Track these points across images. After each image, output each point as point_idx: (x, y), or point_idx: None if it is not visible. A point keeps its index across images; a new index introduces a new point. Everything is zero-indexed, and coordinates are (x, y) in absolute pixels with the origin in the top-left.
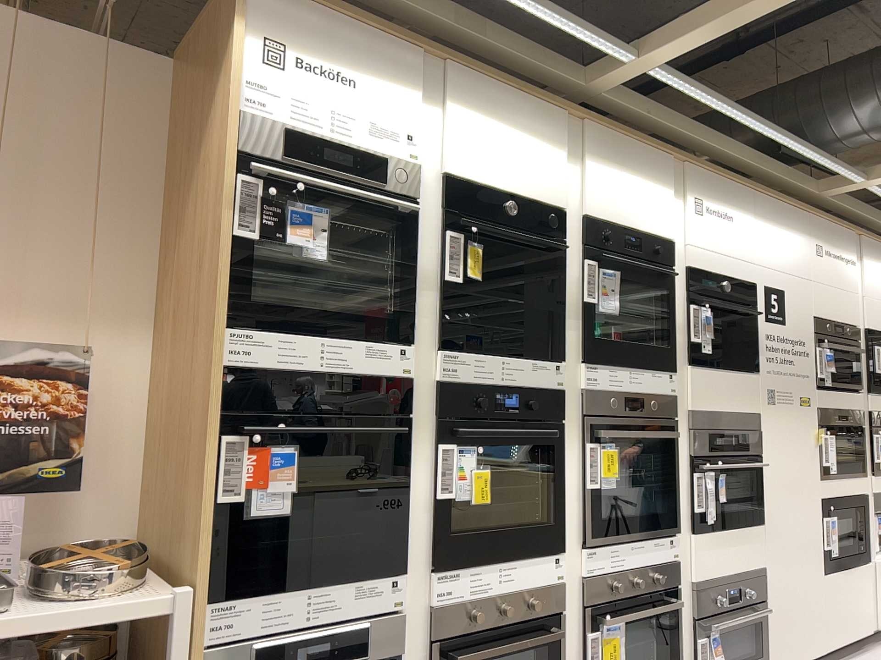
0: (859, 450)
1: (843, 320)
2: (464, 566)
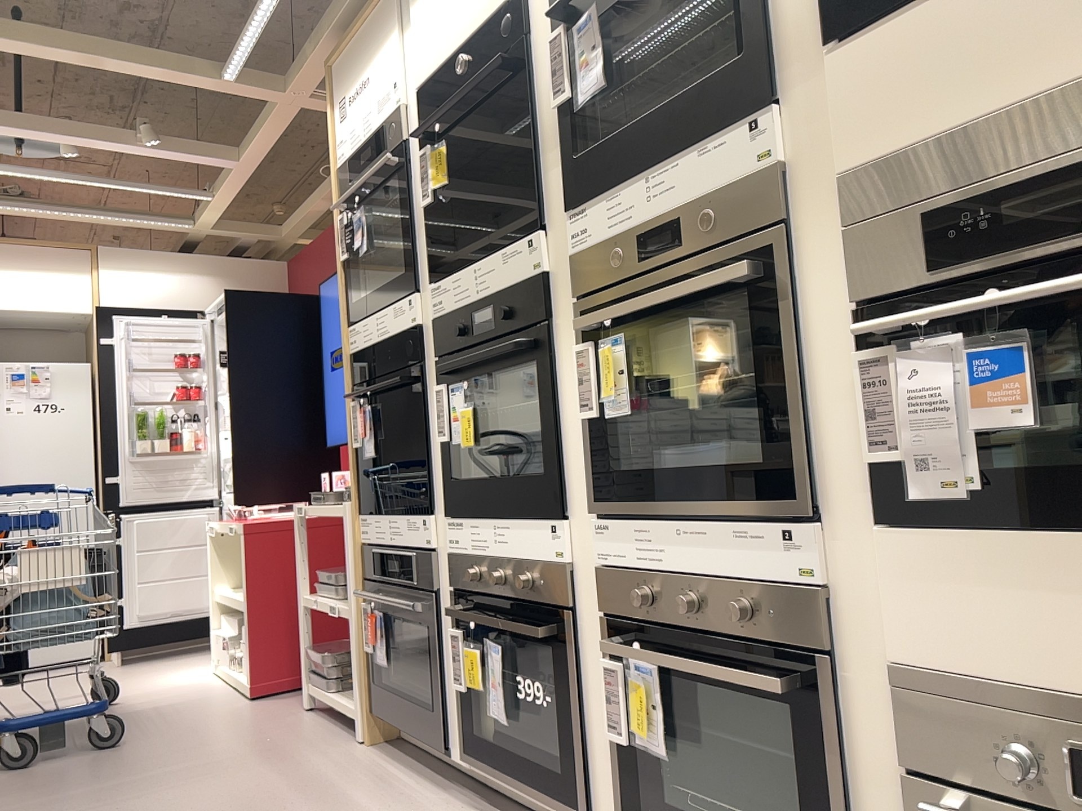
0: None
1: None
2: (464, 516)
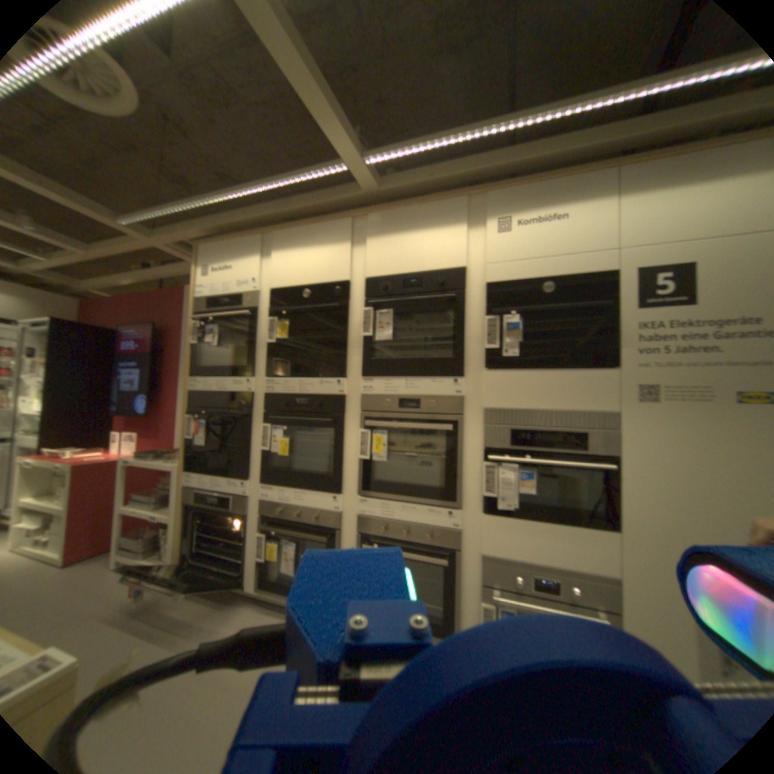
0: None
1: None
2: (274, 484)
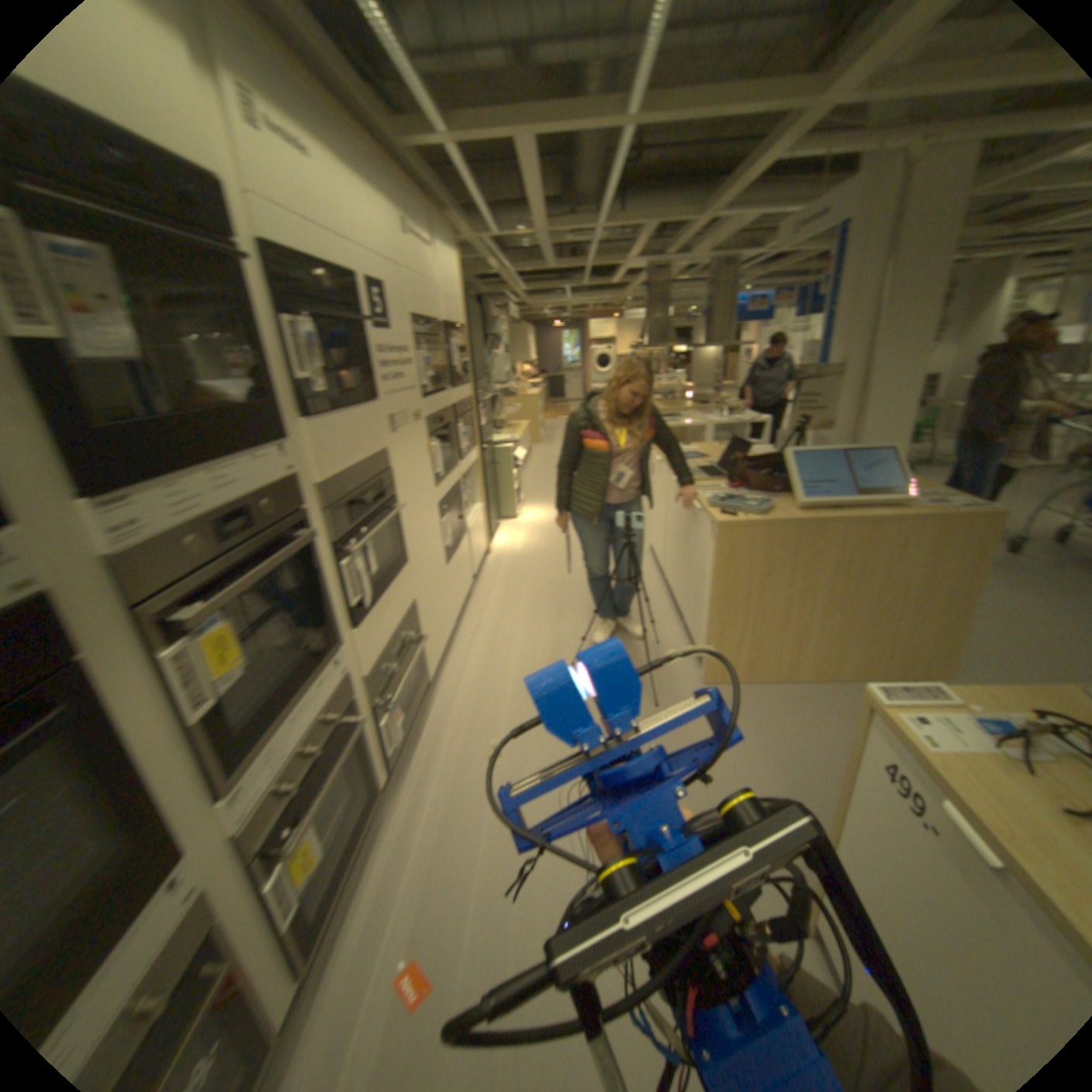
0: (454, 445)
1: (434, 316)
2: None
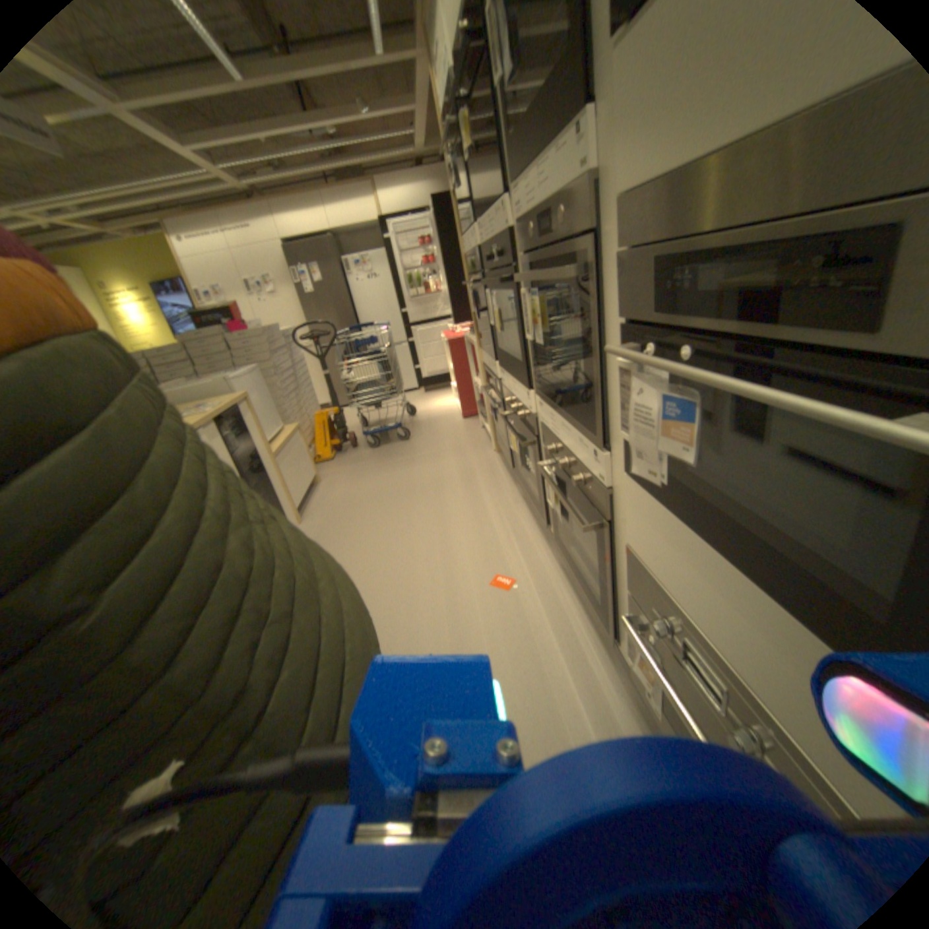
0: None
1: None
2: (504, 368)
